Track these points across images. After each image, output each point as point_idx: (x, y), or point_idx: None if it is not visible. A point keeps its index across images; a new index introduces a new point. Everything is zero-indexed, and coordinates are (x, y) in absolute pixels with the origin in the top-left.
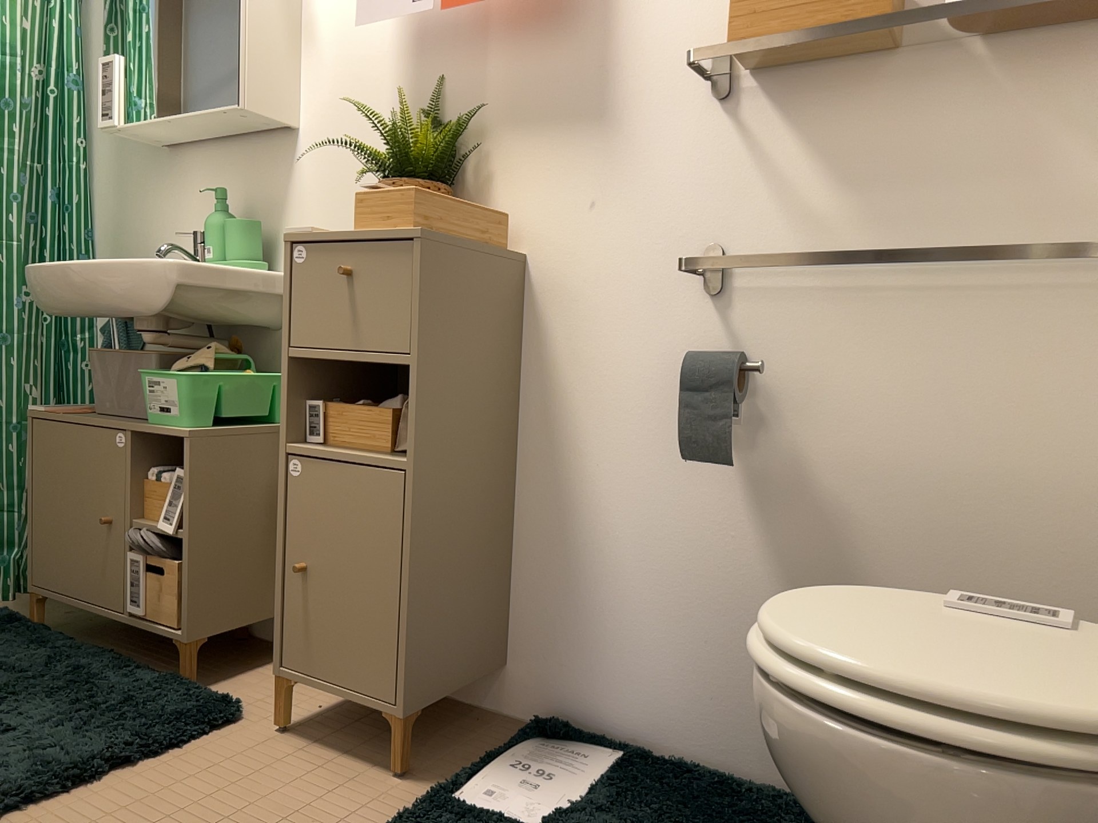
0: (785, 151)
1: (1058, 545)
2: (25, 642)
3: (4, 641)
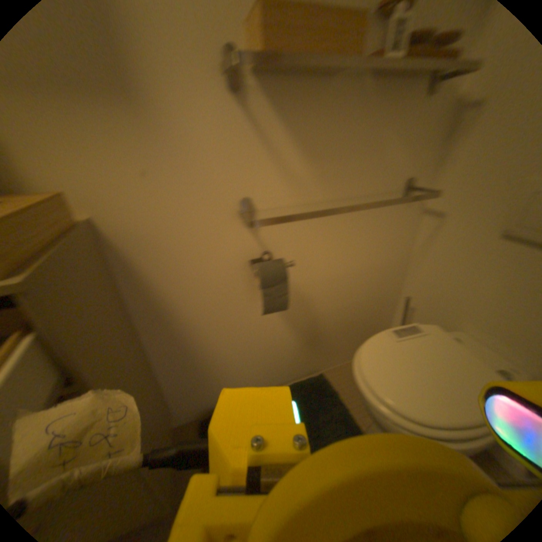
0: (286, 133)
1: (376, 284)
2: None
3: None
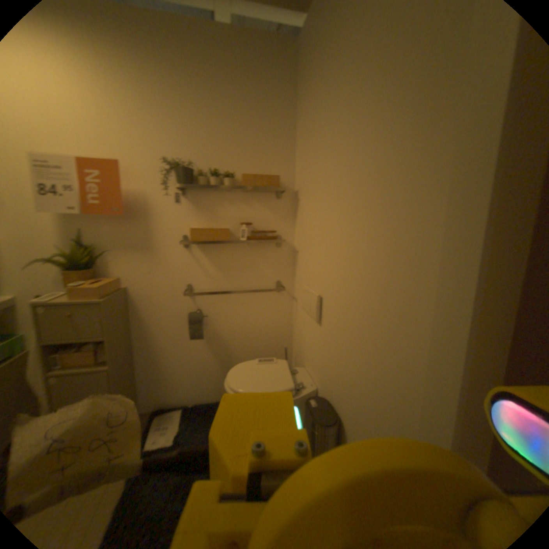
0: (206, 260)
1: (268, 337)
2: None
3: None
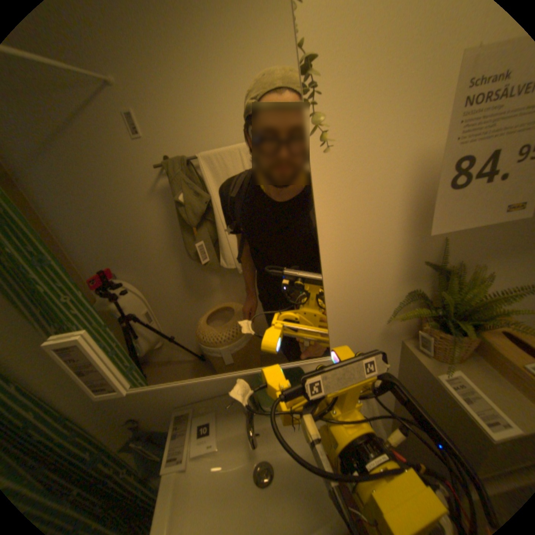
0: None
1: None
2: None
3: None
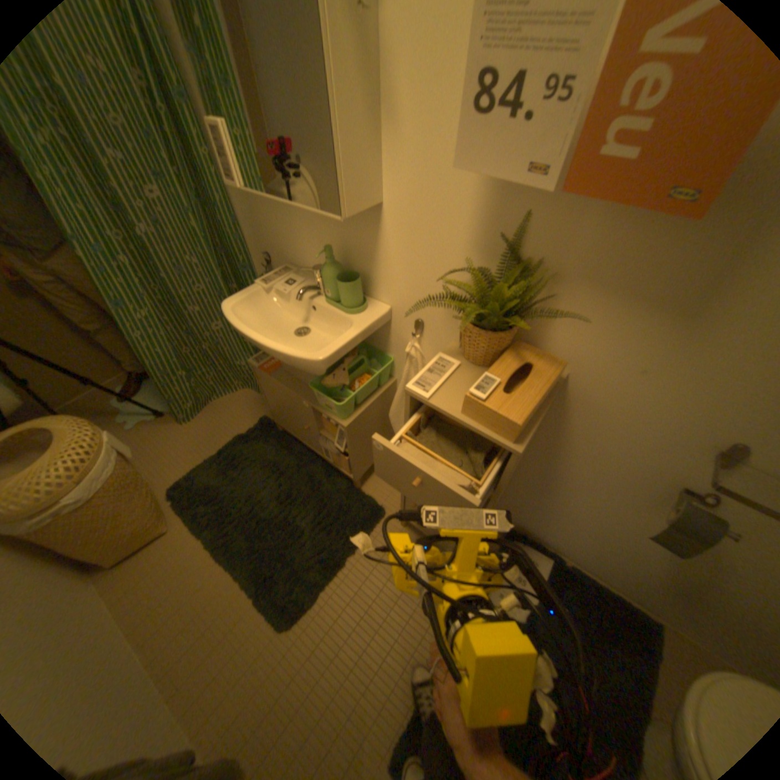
0: None
1: None
2: (279, 455)
3: (270, 453)
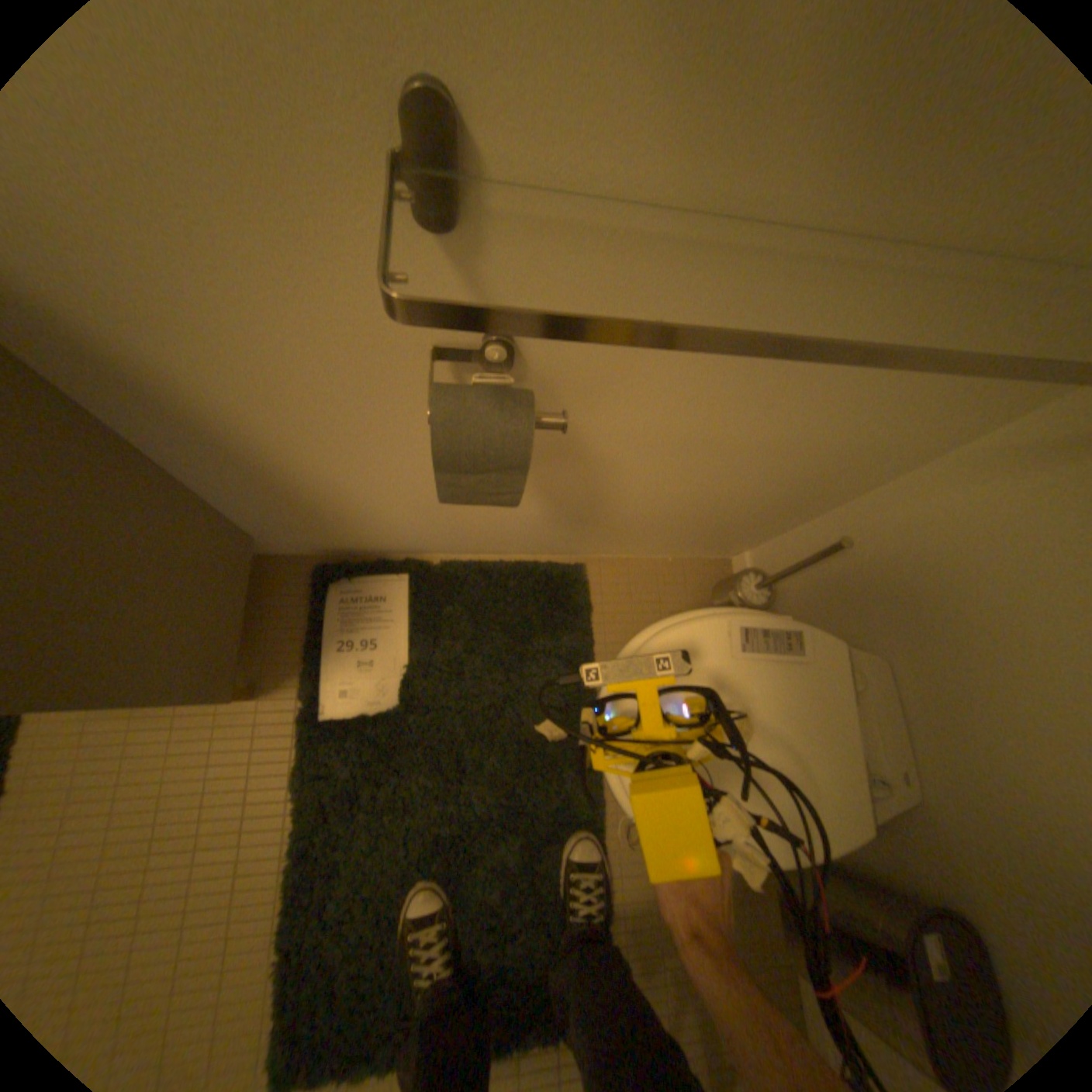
0: None
1: (791, 475)
2: None
3: None
